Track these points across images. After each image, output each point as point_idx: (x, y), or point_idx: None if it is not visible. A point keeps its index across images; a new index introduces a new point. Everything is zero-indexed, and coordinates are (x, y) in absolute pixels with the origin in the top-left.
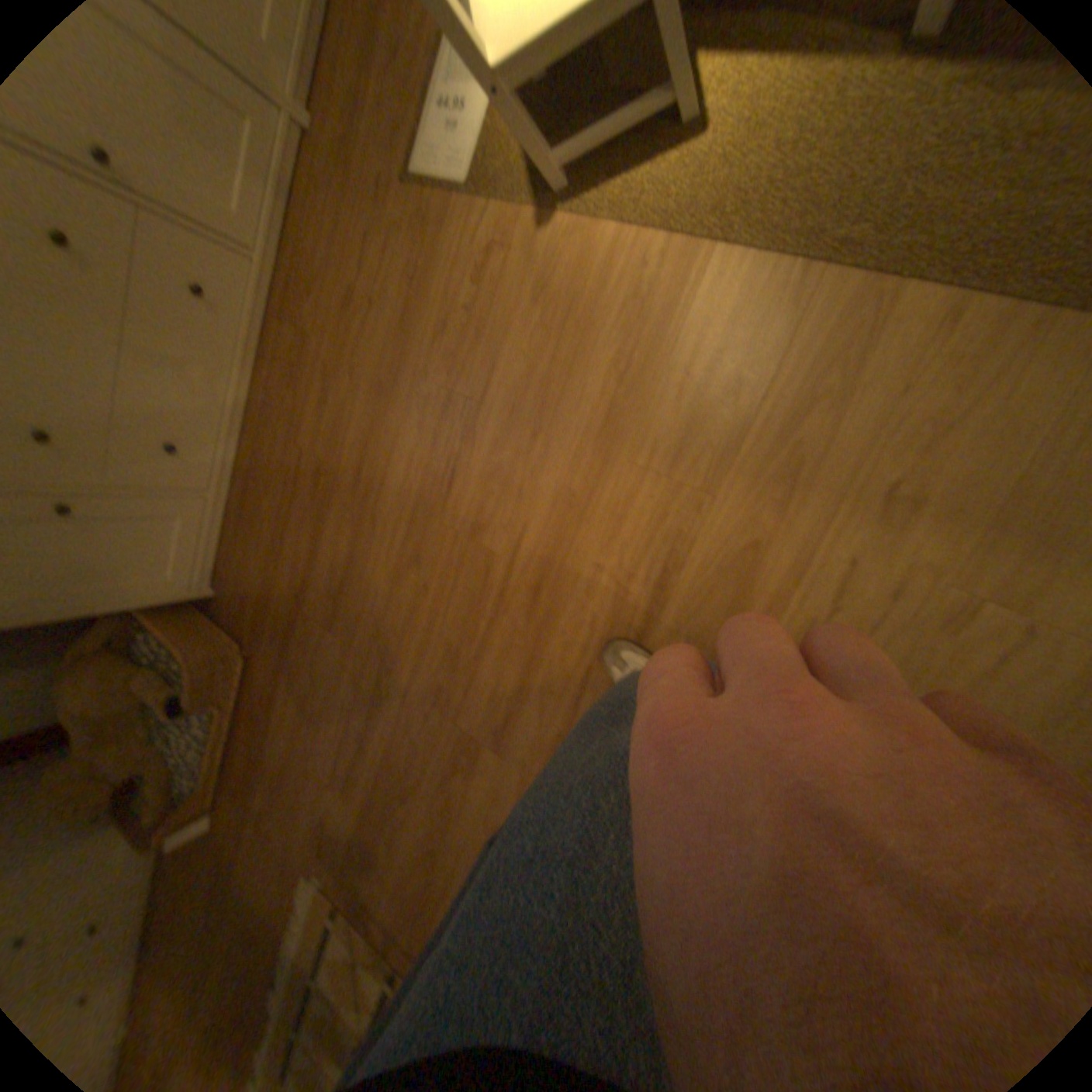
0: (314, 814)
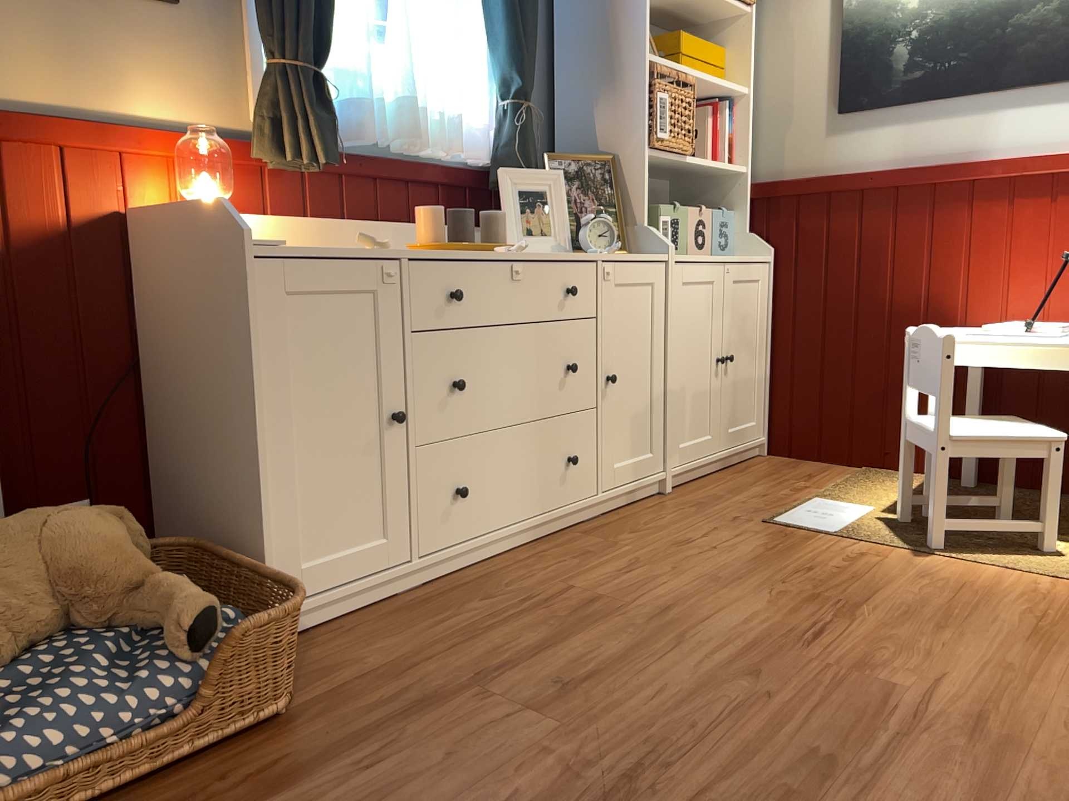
0: None
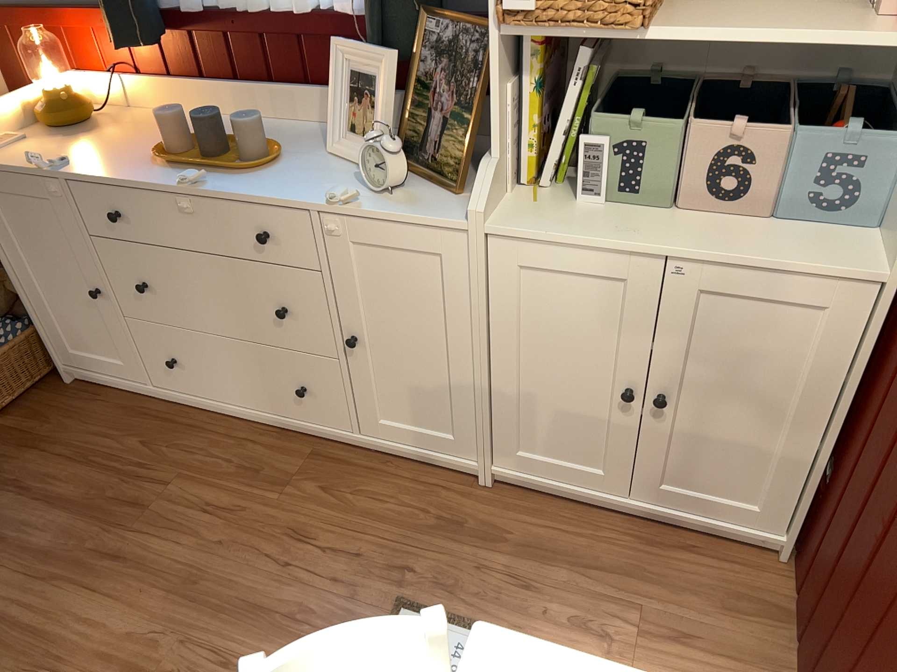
0: None
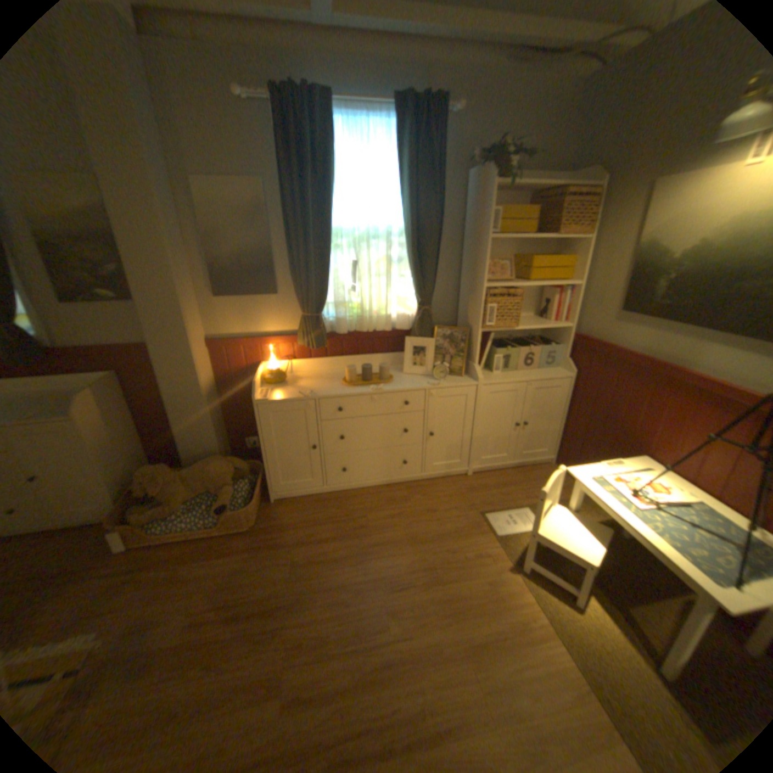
0: (161, 620)
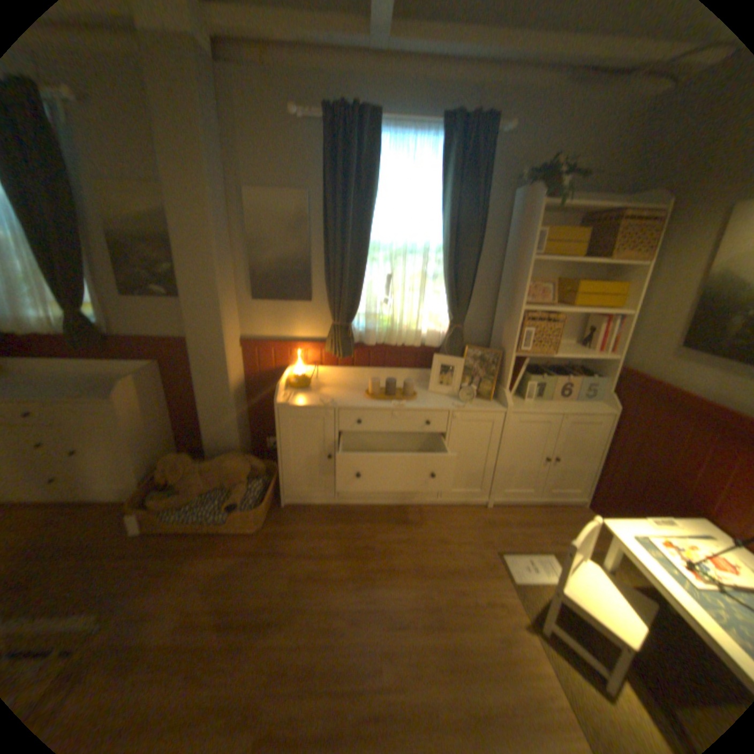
0: (156, 617)
